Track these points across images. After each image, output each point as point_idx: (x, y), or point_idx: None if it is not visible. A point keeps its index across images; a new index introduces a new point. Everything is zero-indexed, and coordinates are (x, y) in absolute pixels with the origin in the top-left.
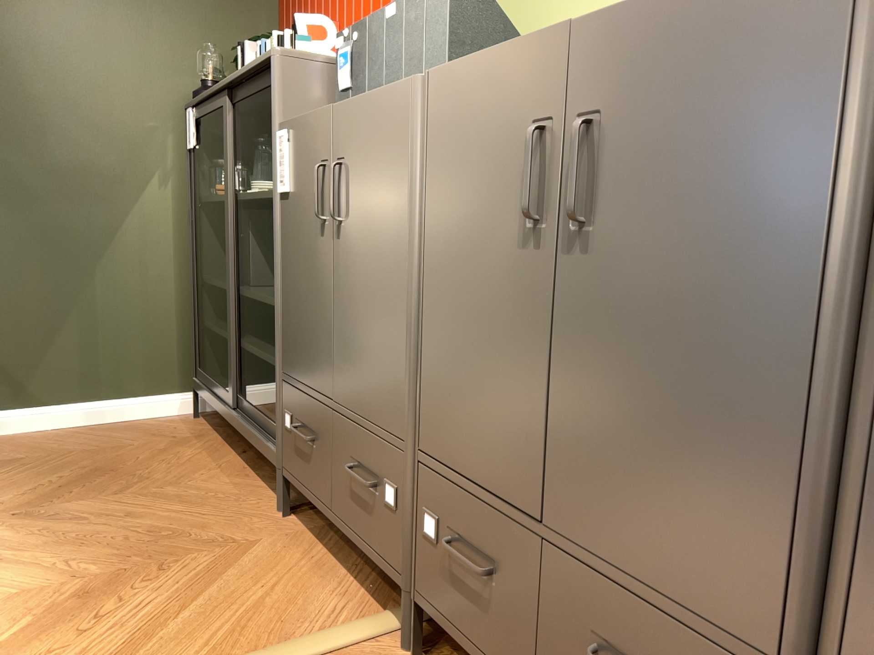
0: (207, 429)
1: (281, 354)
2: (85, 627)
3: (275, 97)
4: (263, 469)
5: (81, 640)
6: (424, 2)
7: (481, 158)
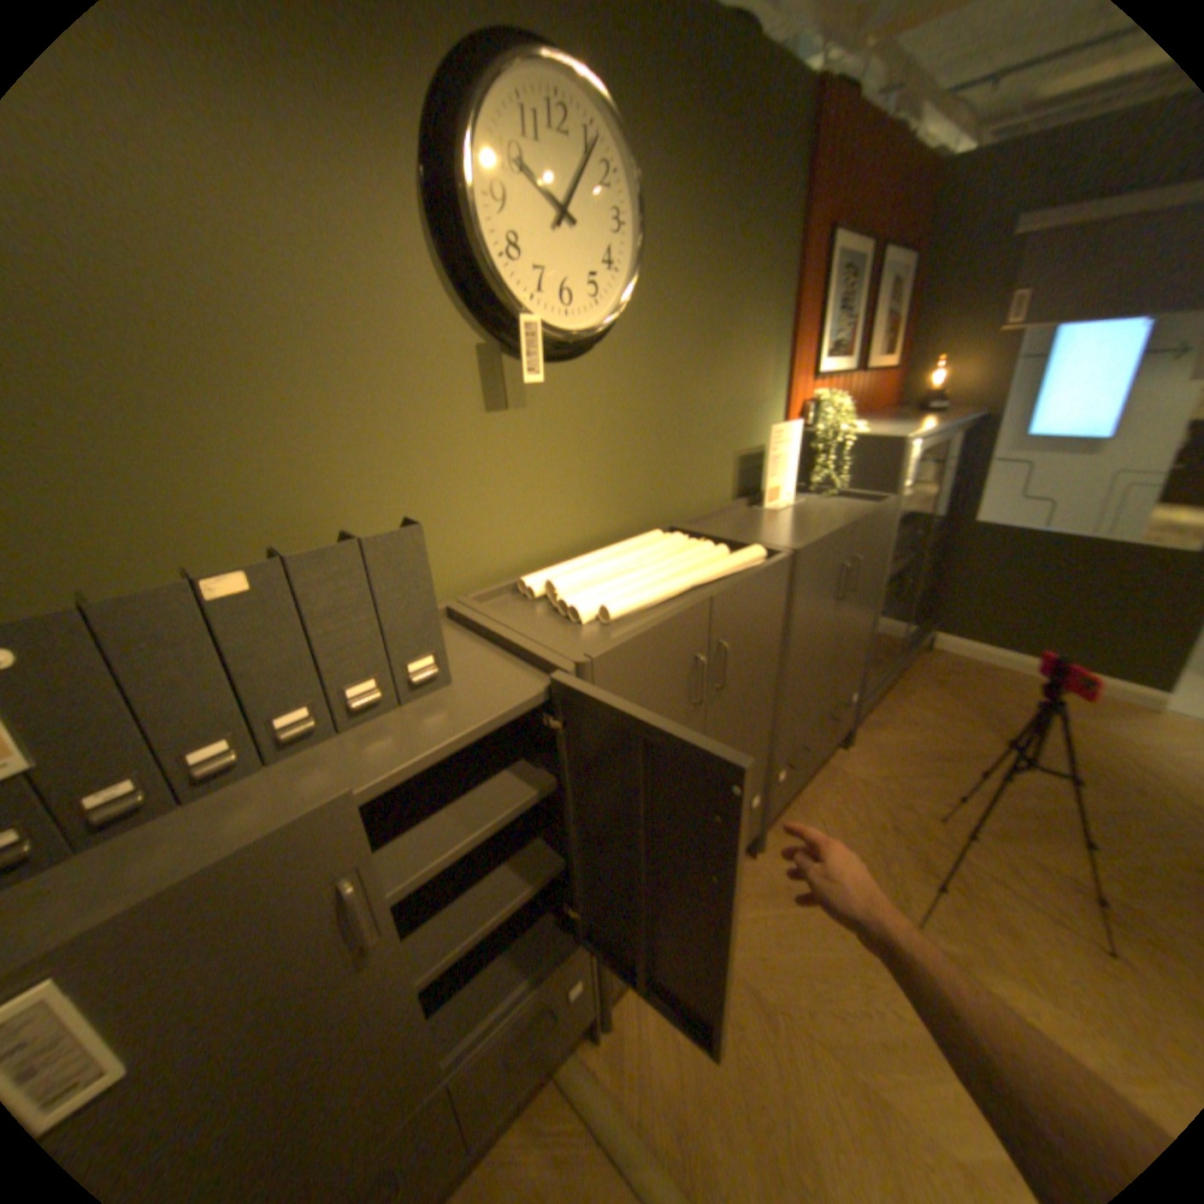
0: None
1: None
2: None
3: None
4: None
5: None
6: (363, 560)
7: (654, 693)
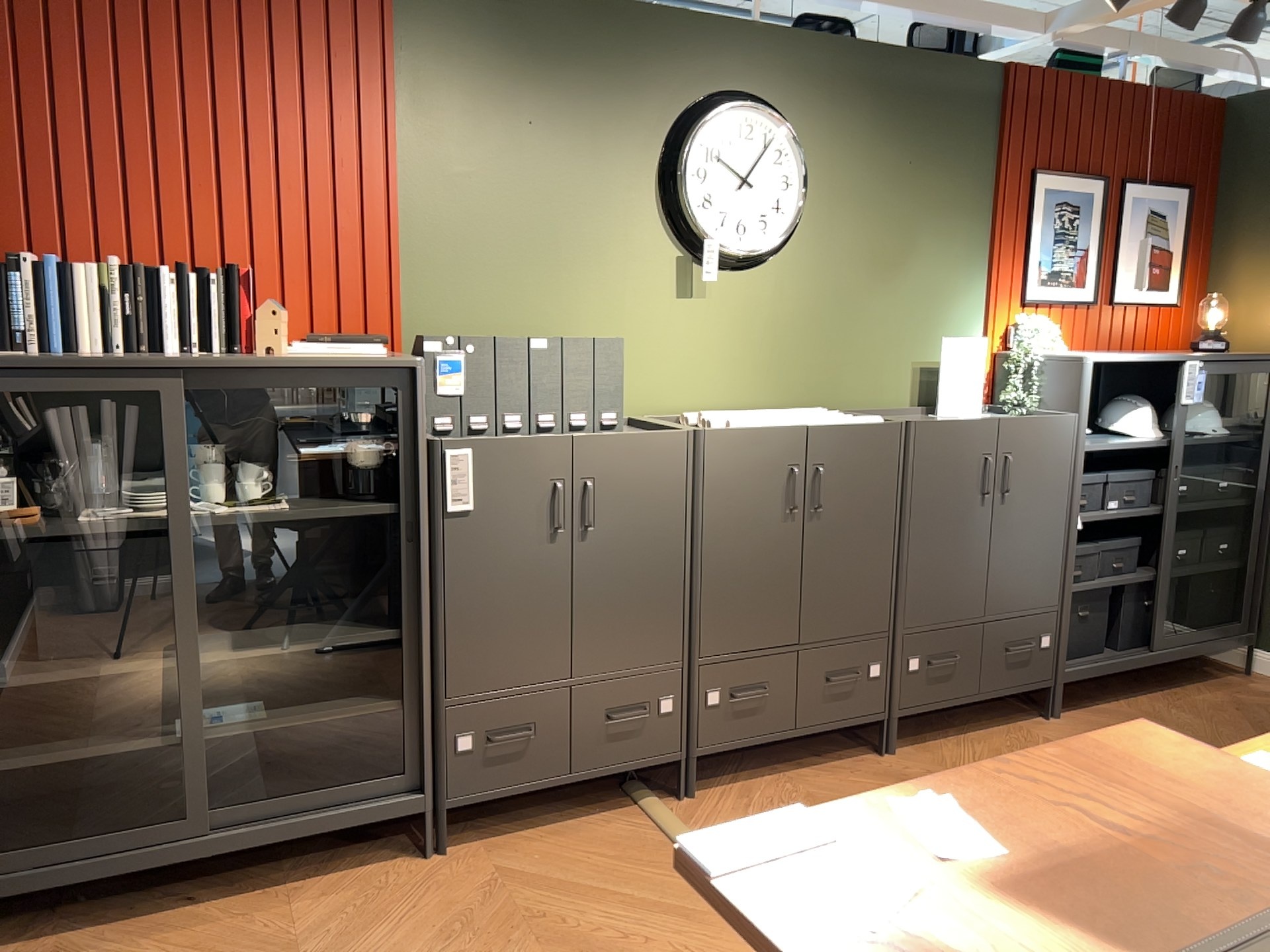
0: (21, 946)
1: (444, 681)
2: (635, 944)
3: (421, 408)
4: (277, 876)
5: (655, 941)
6: (593, 349)
7: (754, 481)
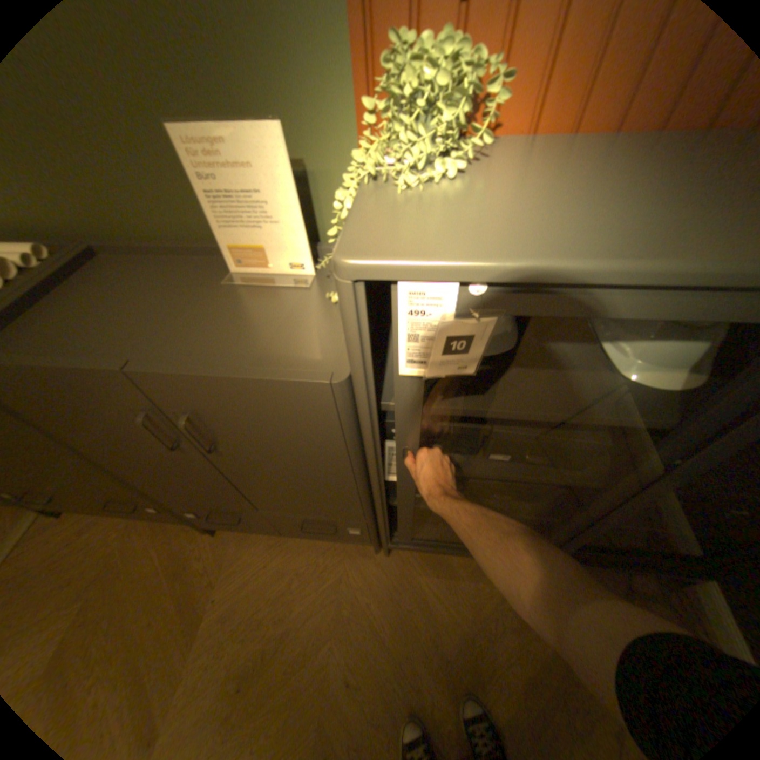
0: None
1: None
2: None
3: None
4: None
5: None
6: None
7: None
